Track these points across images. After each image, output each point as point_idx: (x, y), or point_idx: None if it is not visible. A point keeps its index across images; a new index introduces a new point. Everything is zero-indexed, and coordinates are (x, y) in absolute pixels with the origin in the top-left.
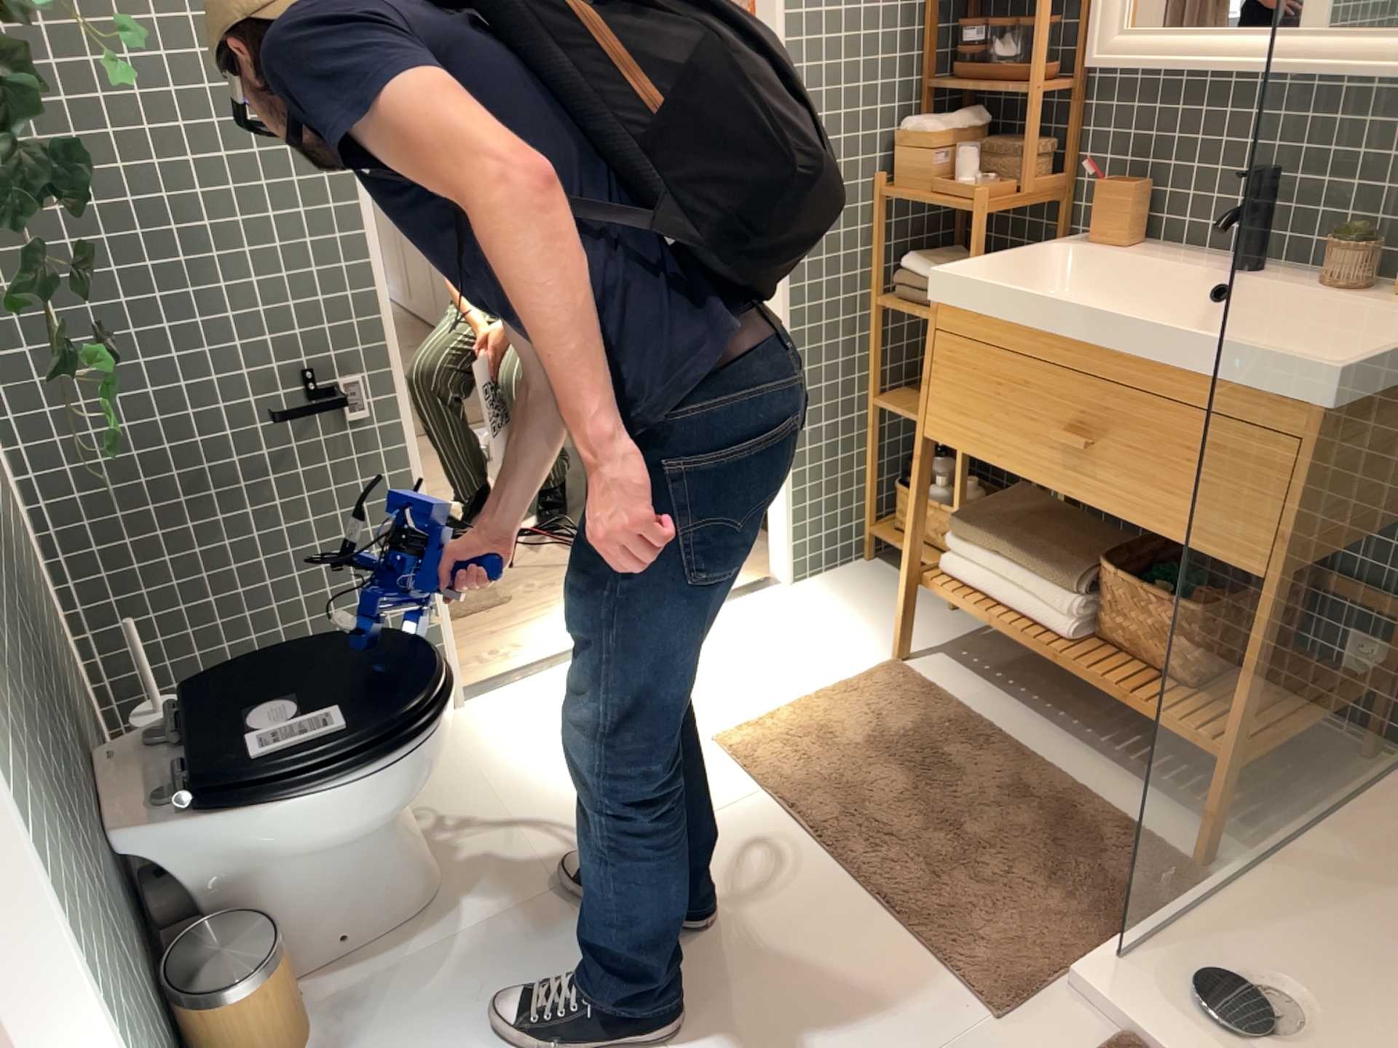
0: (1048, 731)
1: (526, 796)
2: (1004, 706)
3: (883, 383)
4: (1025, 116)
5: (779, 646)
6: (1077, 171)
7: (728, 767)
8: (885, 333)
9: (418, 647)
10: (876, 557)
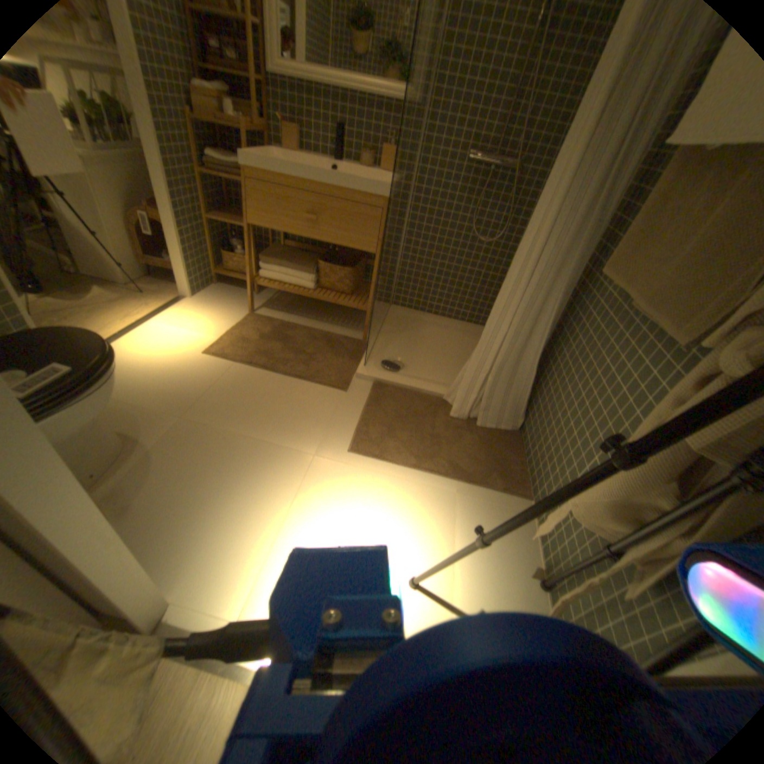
0: (309, 321)
1: (130, 395)
2: (292, 317)
3: (209, 207)
4: (242, 89)
5: (203, 317)
6: (268, 117)
7: (213, 359)
8: (203, 185)
9: (59, 334)
10: (218, 282)
